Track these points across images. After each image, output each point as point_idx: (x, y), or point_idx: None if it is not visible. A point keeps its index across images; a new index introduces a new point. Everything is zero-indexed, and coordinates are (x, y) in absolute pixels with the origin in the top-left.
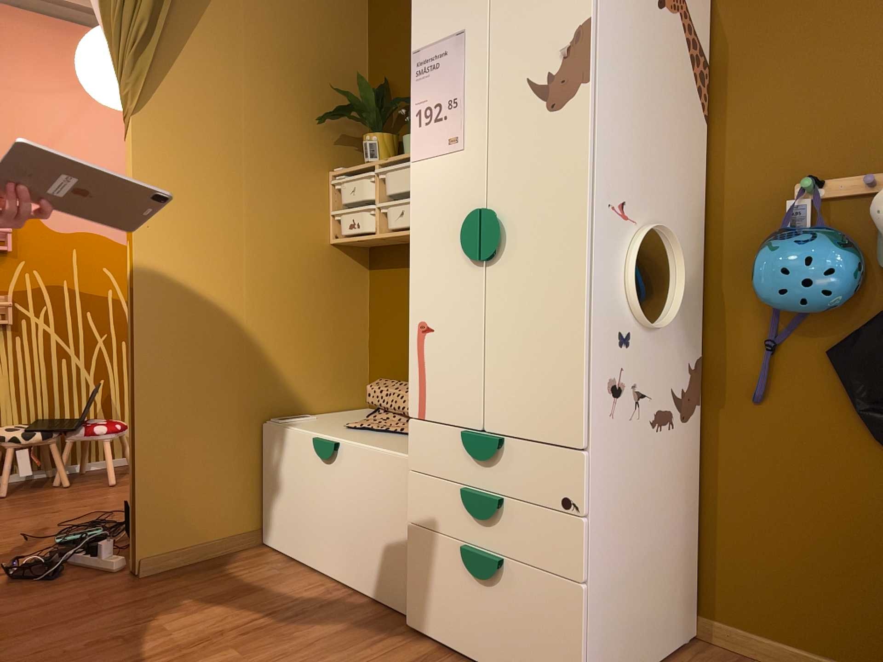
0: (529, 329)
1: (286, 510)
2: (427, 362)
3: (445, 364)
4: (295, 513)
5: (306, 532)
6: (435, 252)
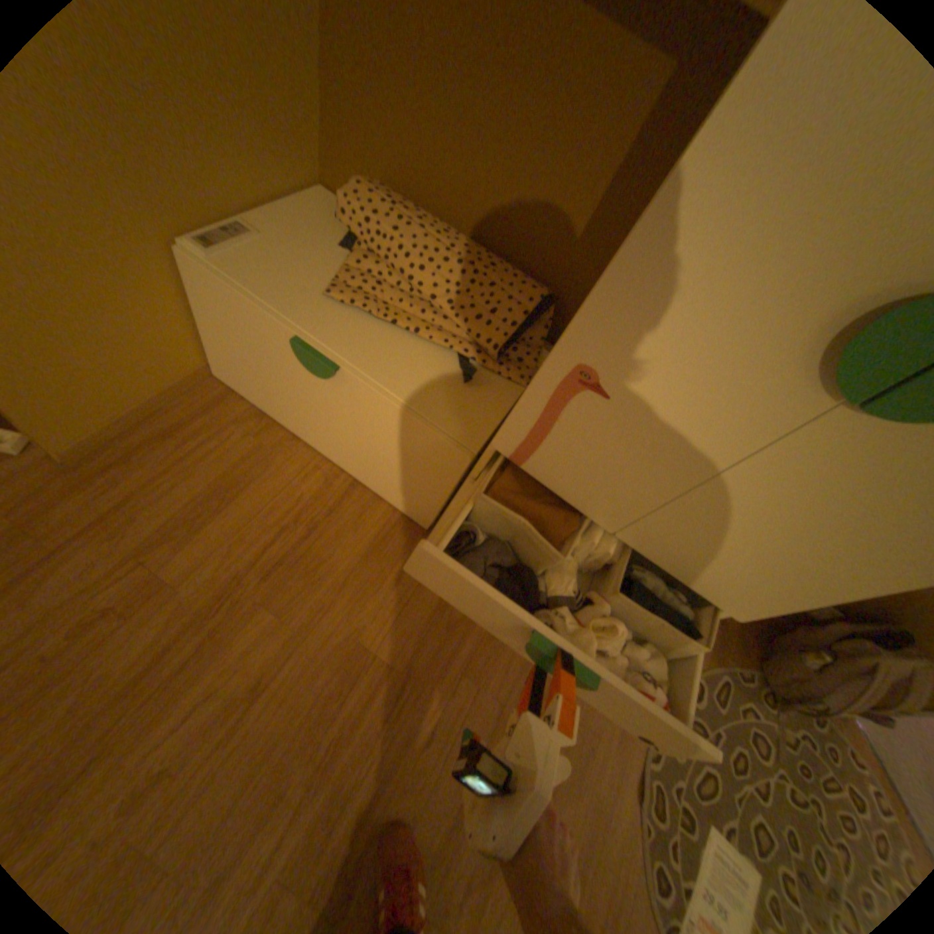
0: (809, 527)
1: (246, 370)
2: (565, 423)
3: (601, 449)
4: (265, 384)
5: (285, 408)
6: (737, 275)
